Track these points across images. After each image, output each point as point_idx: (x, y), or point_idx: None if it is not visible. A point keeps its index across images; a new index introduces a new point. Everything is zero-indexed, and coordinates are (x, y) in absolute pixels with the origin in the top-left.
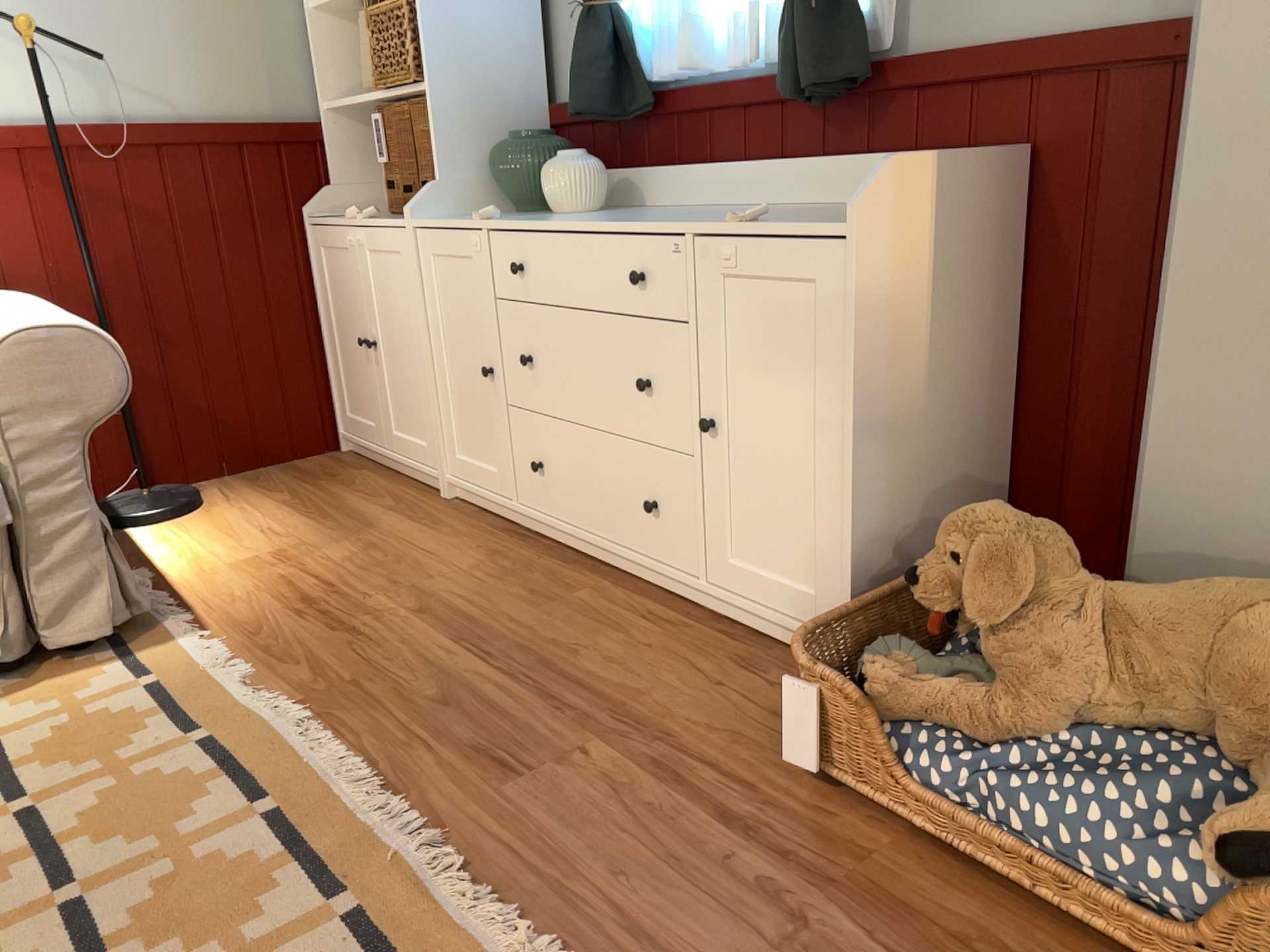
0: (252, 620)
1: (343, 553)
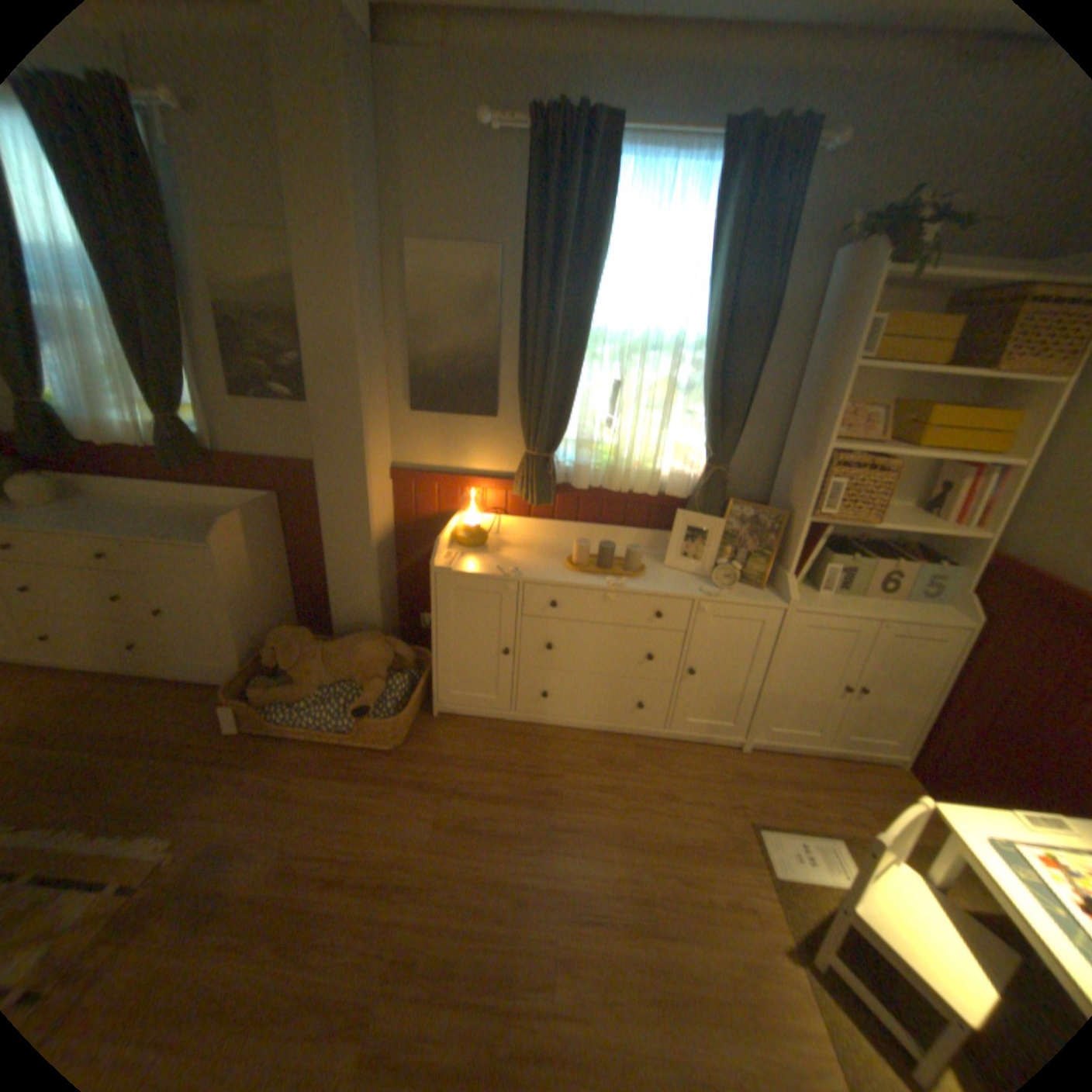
0: None
1: None
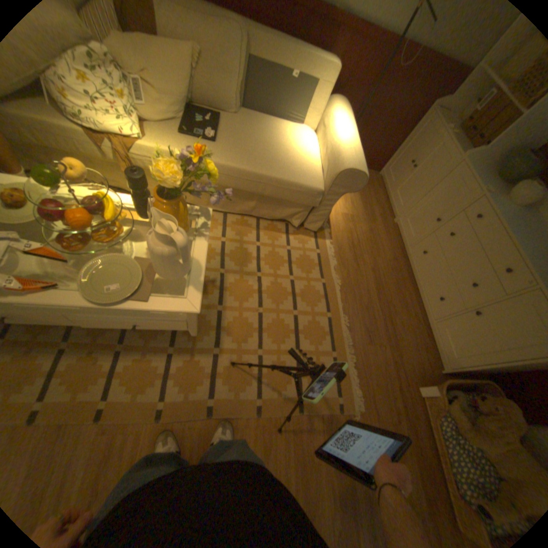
0: (340, 244)
1: (365, 229)
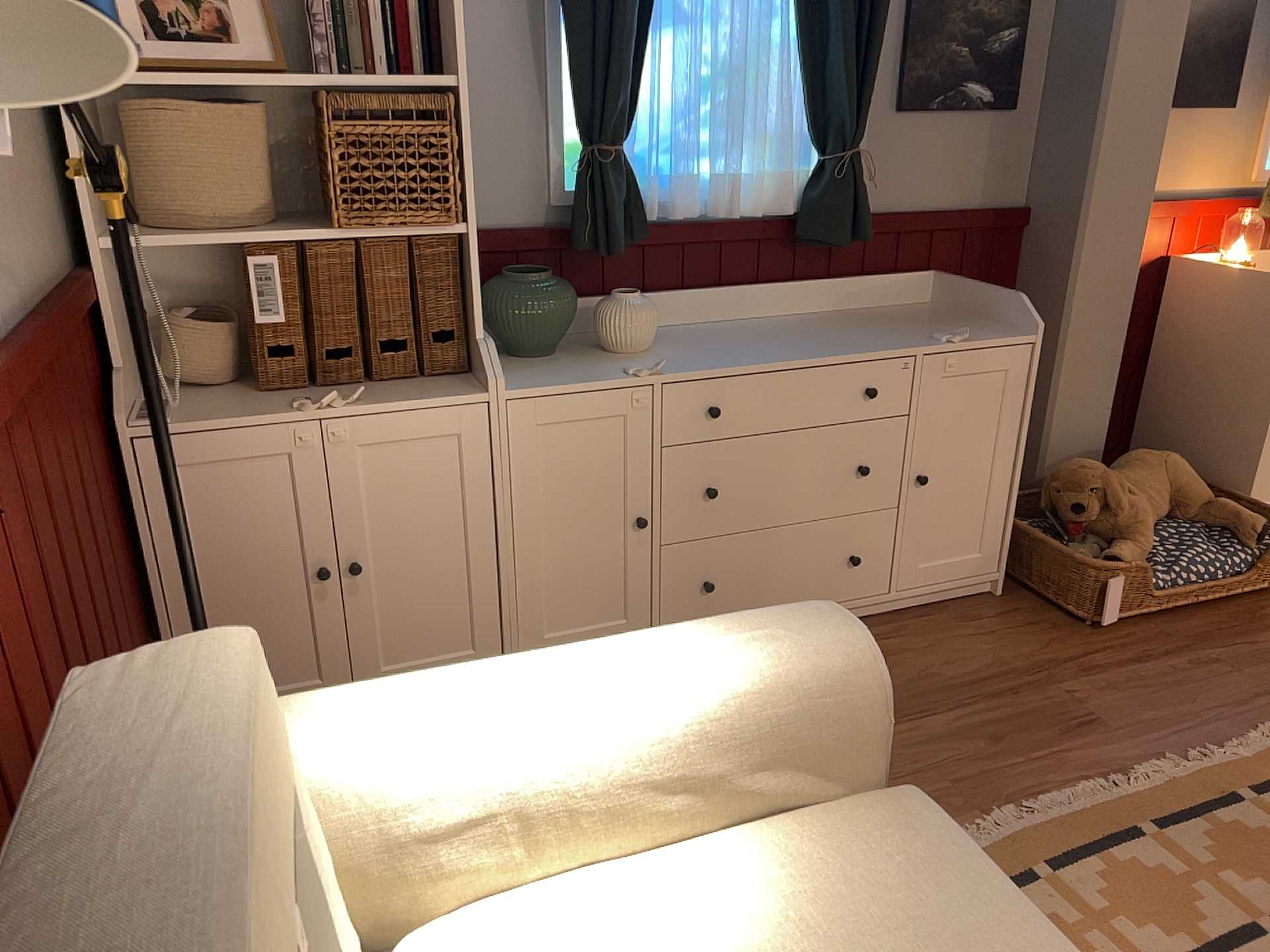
0: None
1: None
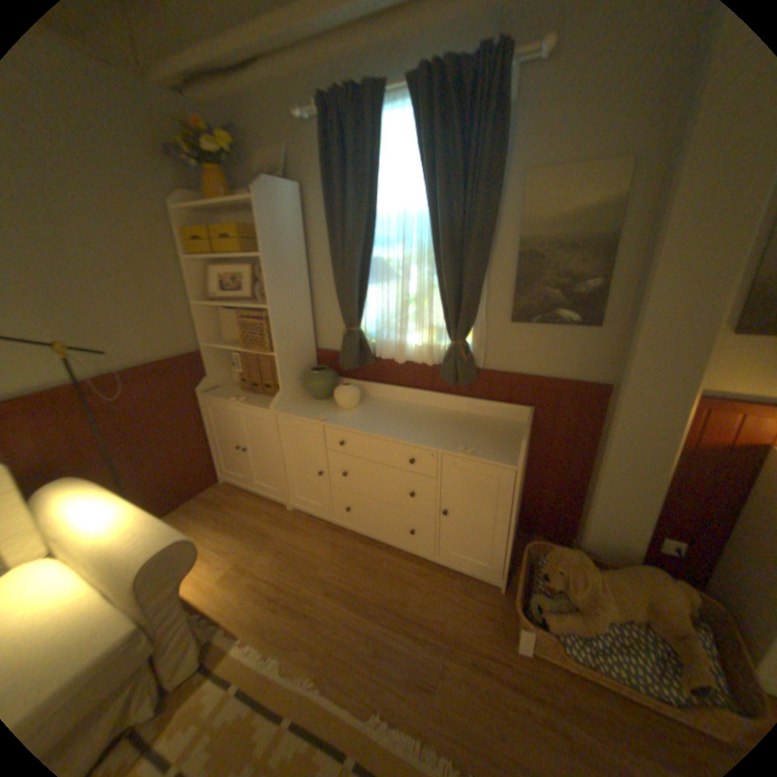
0: (253, 624)
1: (266, 560)
